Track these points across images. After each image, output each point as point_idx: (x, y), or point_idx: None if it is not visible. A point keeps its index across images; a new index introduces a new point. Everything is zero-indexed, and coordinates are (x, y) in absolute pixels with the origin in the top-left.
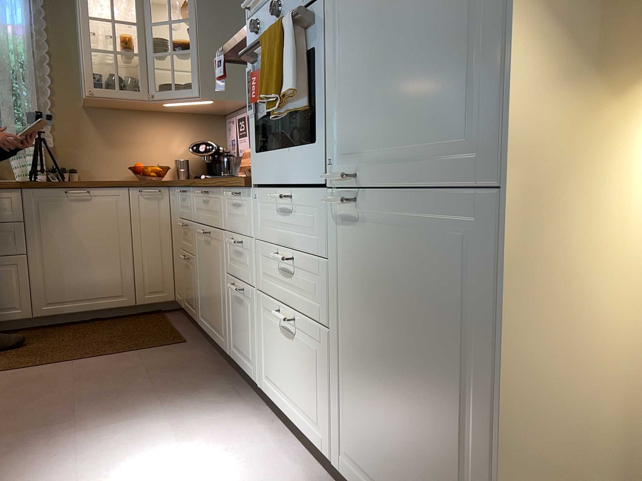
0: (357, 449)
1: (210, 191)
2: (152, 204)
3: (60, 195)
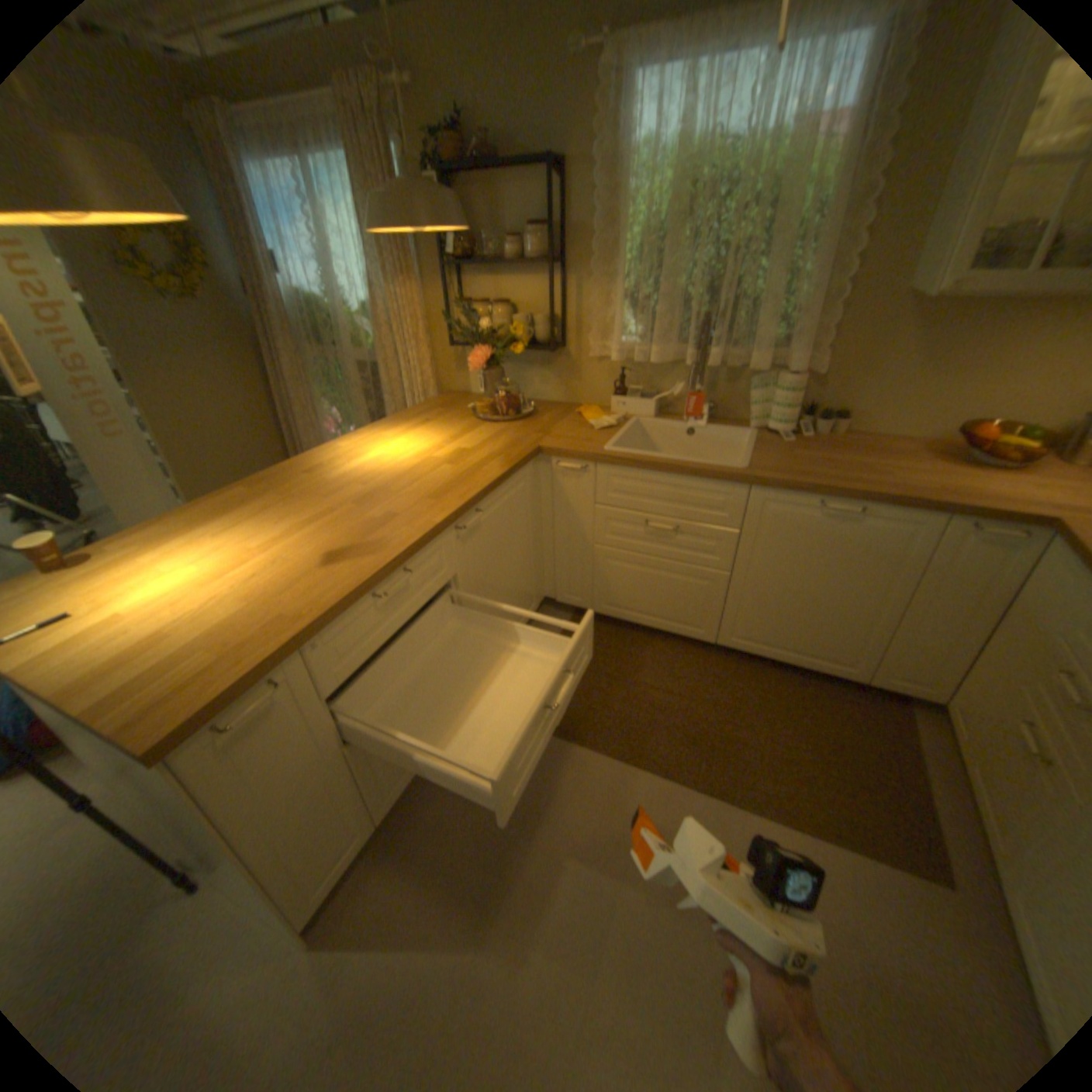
0: None
1: None
2: (995, 554)
3: (811, 505)
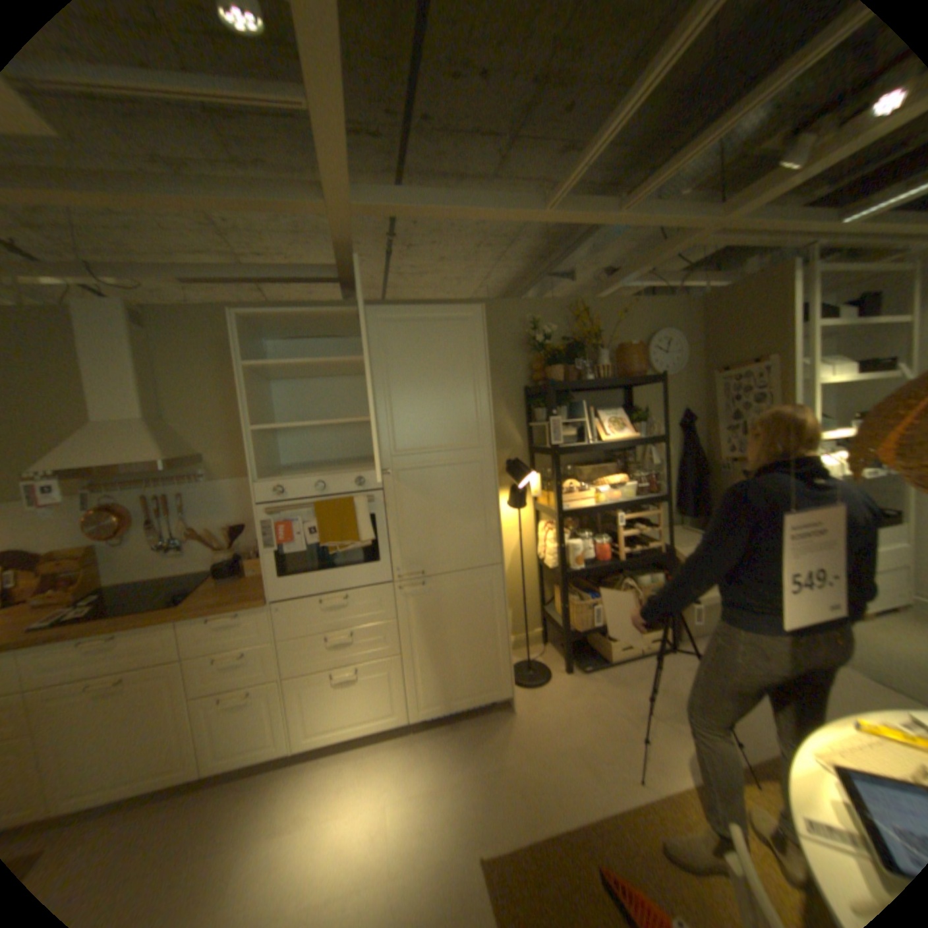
0: (428, 697)
1: (121, 636)
2: None
3: None
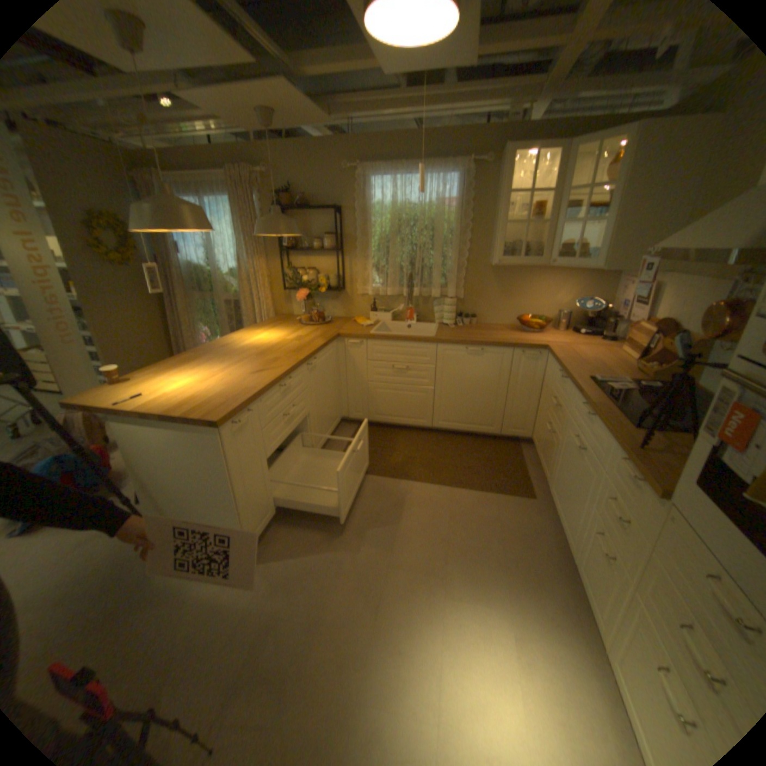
0: None
1: (598, 418)
2: (531, 363)
3: (462, 350)
